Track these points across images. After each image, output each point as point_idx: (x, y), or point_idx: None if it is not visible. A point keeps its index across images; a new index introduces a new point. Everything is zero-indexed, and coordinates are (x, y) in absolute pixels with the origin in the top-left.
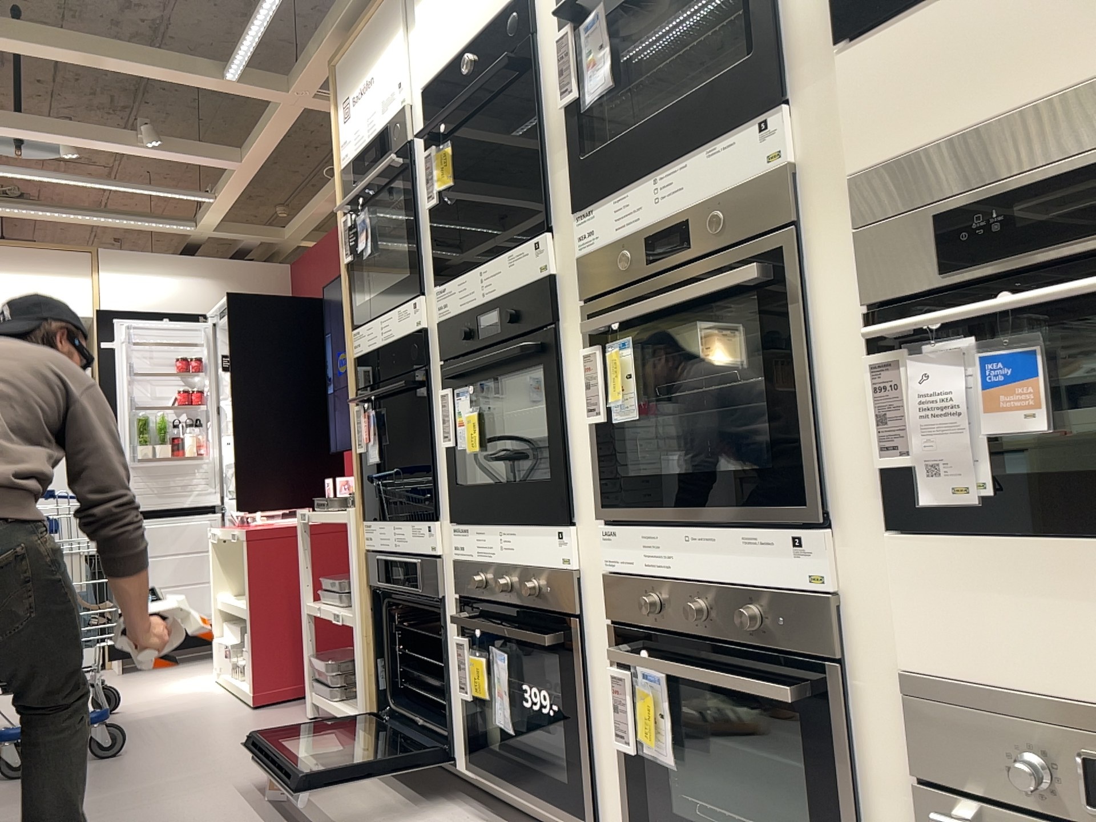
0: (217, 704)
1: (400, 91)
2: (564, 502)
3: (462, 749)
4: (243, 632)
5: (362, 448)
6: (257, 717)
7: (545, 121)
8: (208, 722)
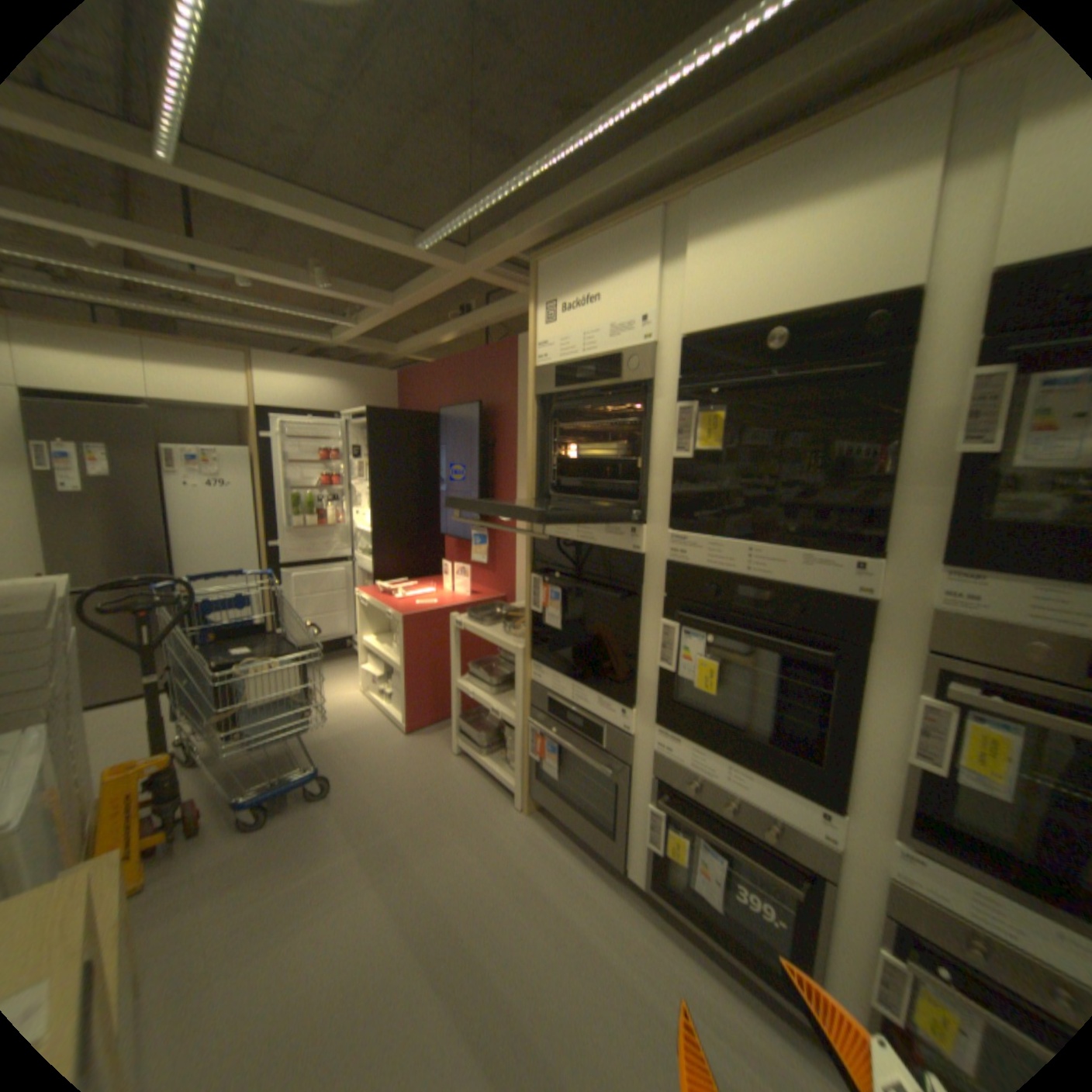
0: (375, 728)
1: (646, 323)
2: (845, 797)
3: (639, 871)
4: (394, 680)
5: (540, 610)
6: (414, 750)
7: (909, 444)
8: (378, 753)
